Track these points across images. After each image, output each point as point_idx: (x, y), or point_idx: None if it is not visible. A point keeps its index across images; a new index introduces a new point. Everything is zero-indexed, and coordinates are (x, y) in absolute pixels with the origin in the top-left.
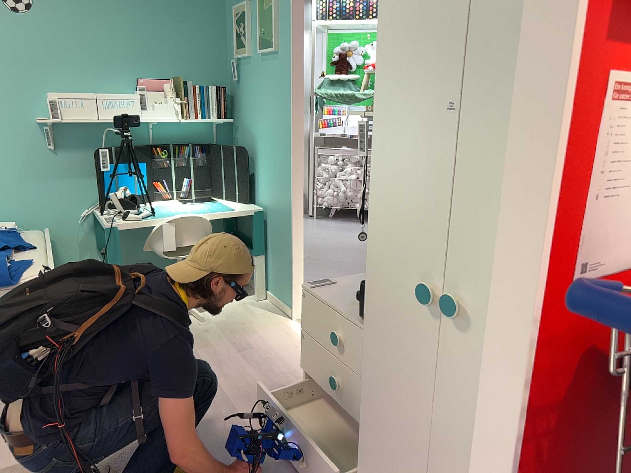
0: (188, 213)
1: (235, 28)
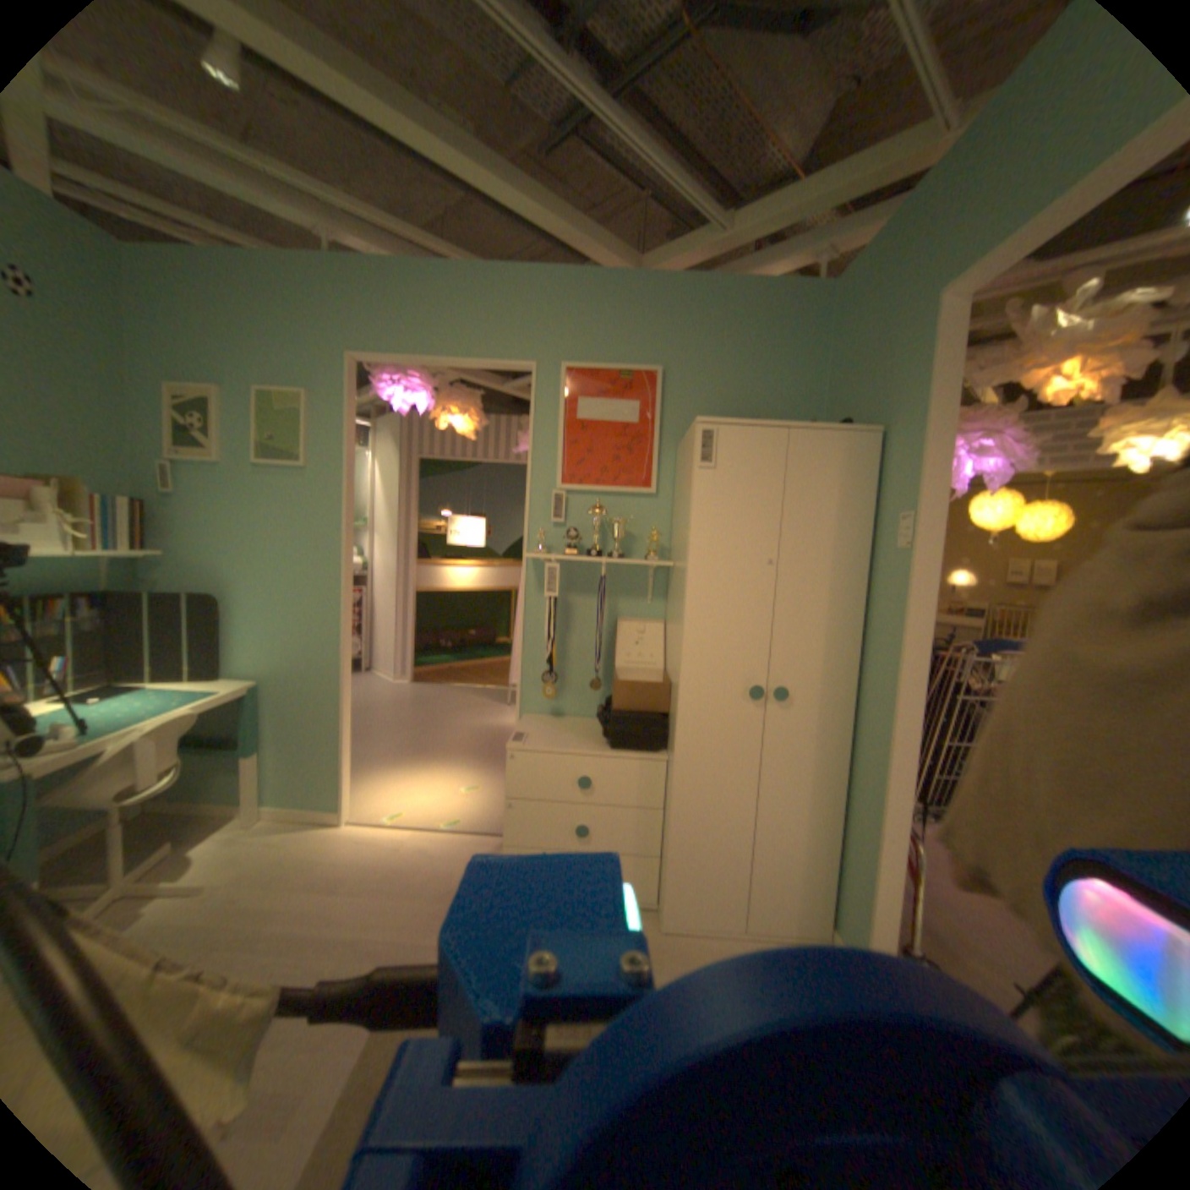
0: (147, 718)
1: (158, 415)
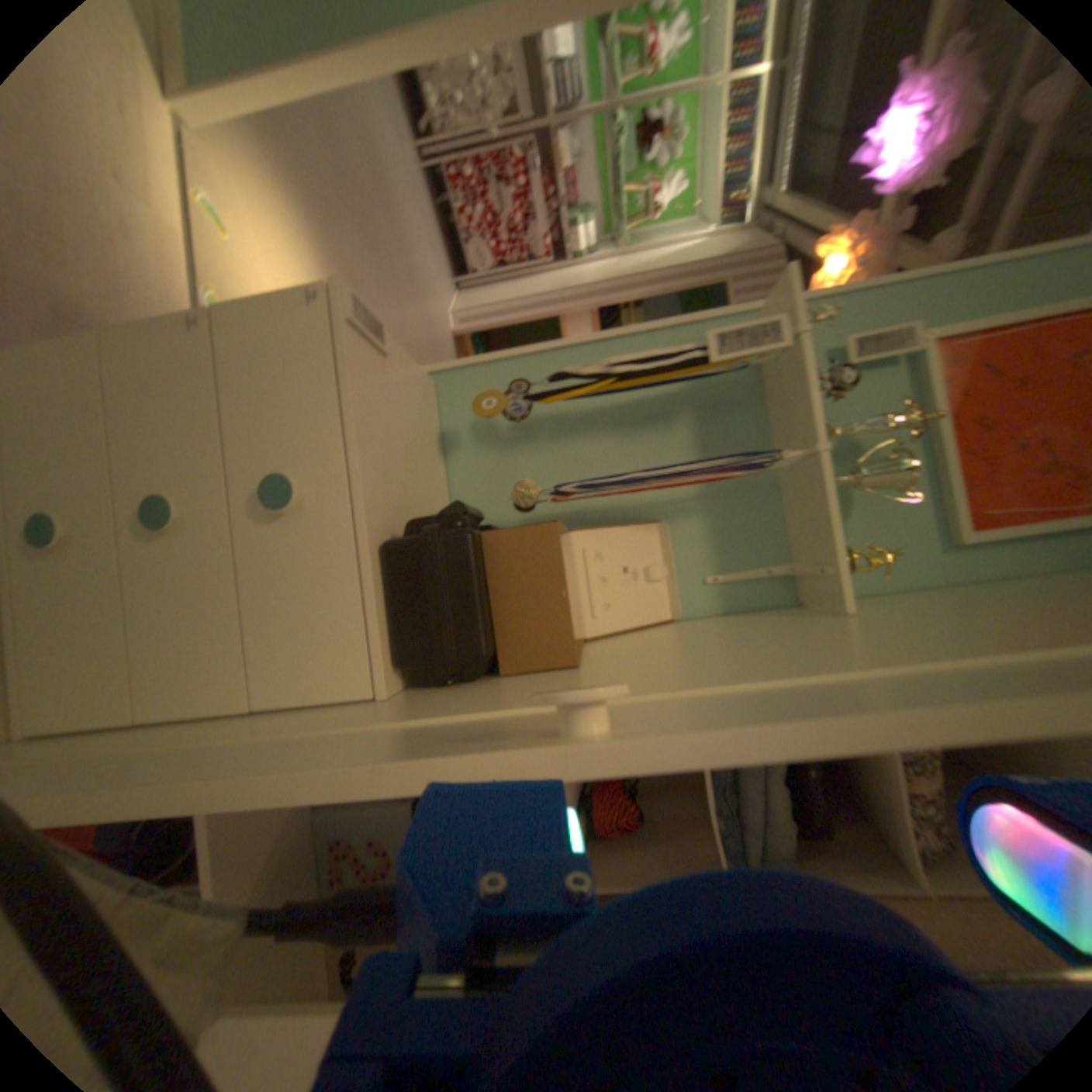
0: None
1: None
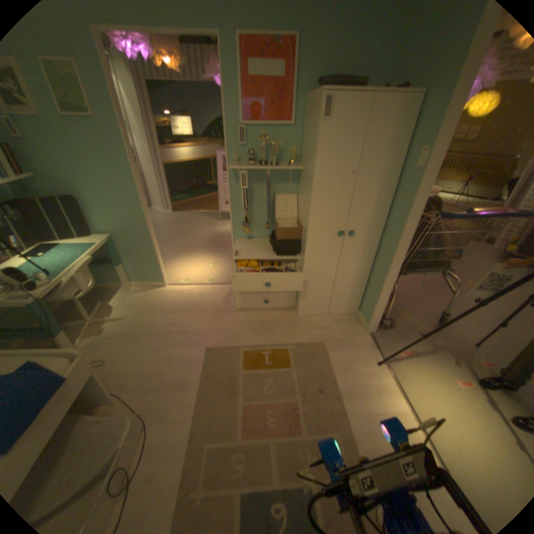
0: (71, 261)
1: None
